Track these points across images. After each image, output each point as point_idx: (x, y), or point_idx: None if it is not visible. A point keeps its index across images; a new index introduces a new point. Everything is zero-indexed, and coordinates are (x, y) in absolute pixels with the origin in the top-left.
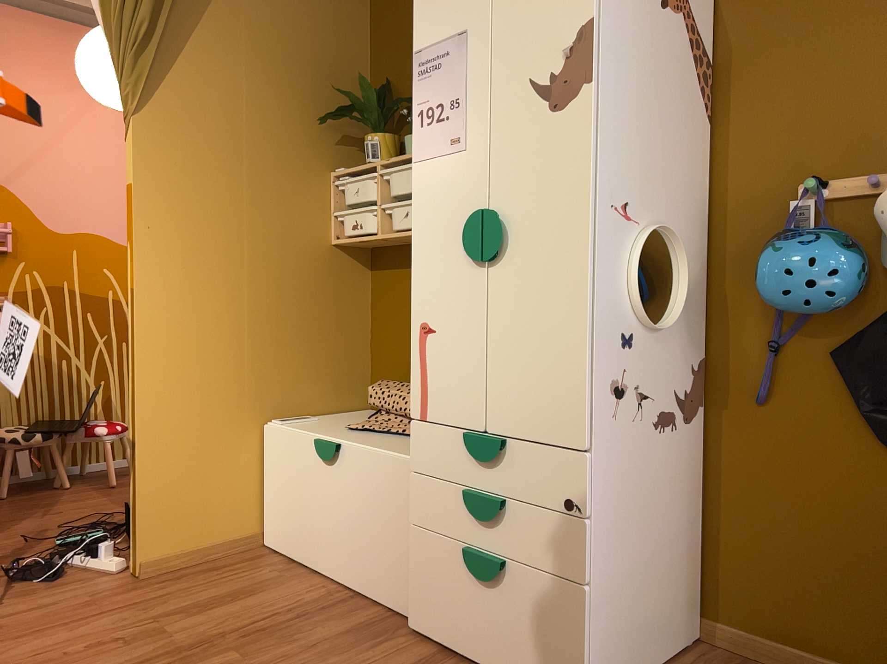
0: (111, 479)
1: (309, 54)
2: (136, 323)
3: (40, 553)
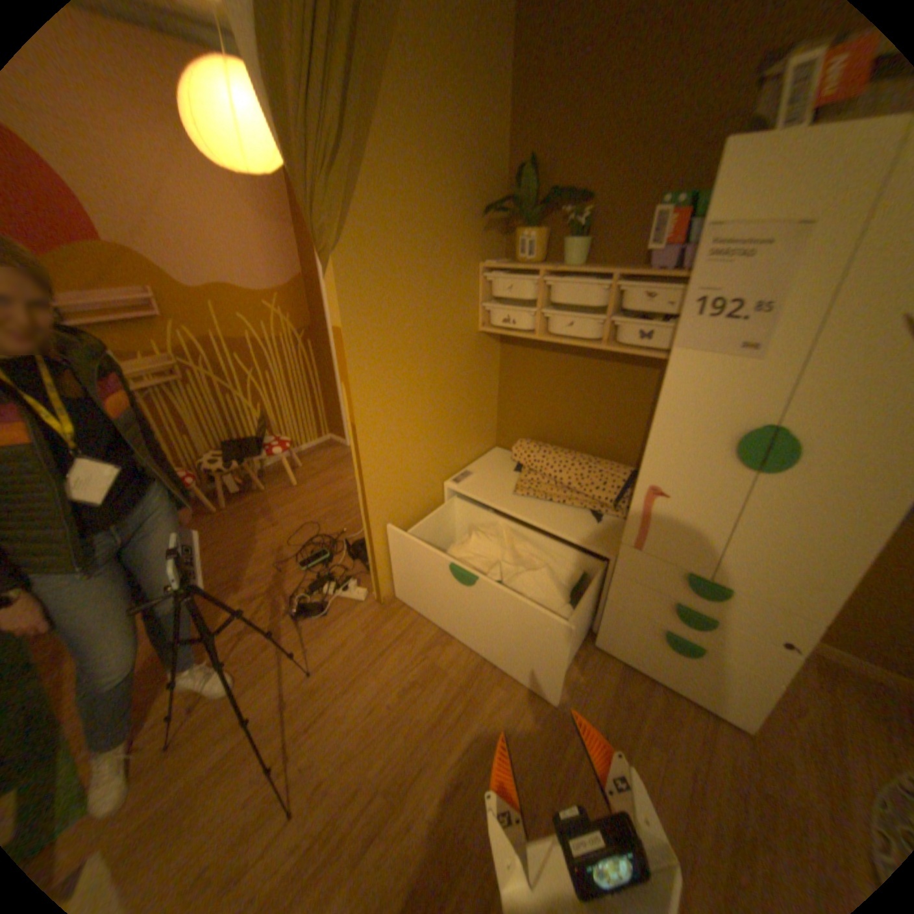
0: (288, 477)
1: (463, 126)
2: (359, 451)
3: (295, 580)
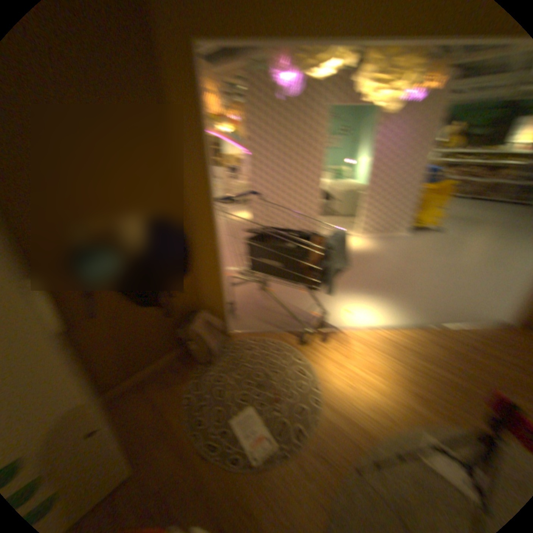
0: None
1: None
2: None
3: None
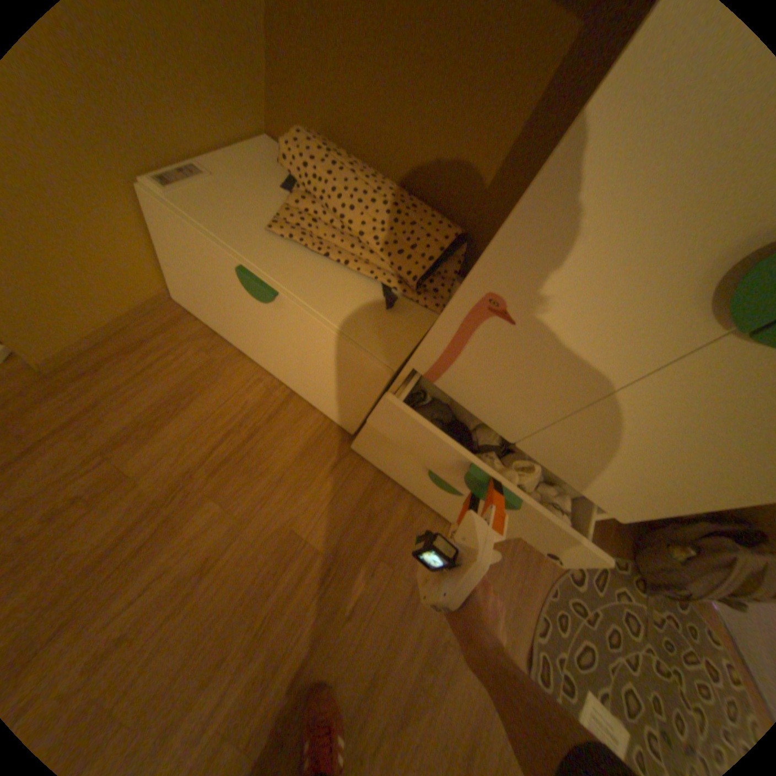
0: None
1: None
2: None
3: None
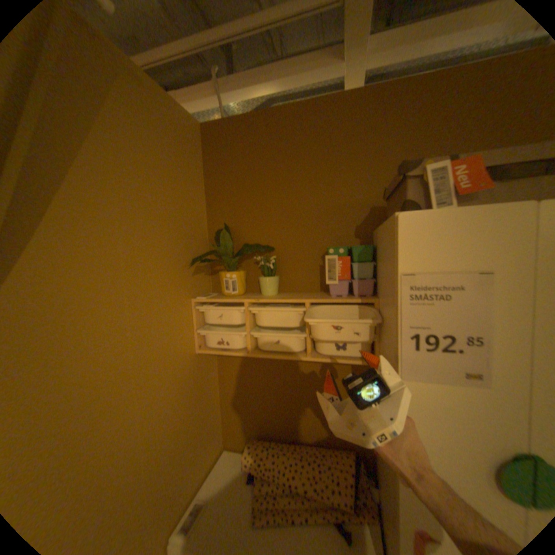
0: None
1: (169, 204)
2: None
3: None
